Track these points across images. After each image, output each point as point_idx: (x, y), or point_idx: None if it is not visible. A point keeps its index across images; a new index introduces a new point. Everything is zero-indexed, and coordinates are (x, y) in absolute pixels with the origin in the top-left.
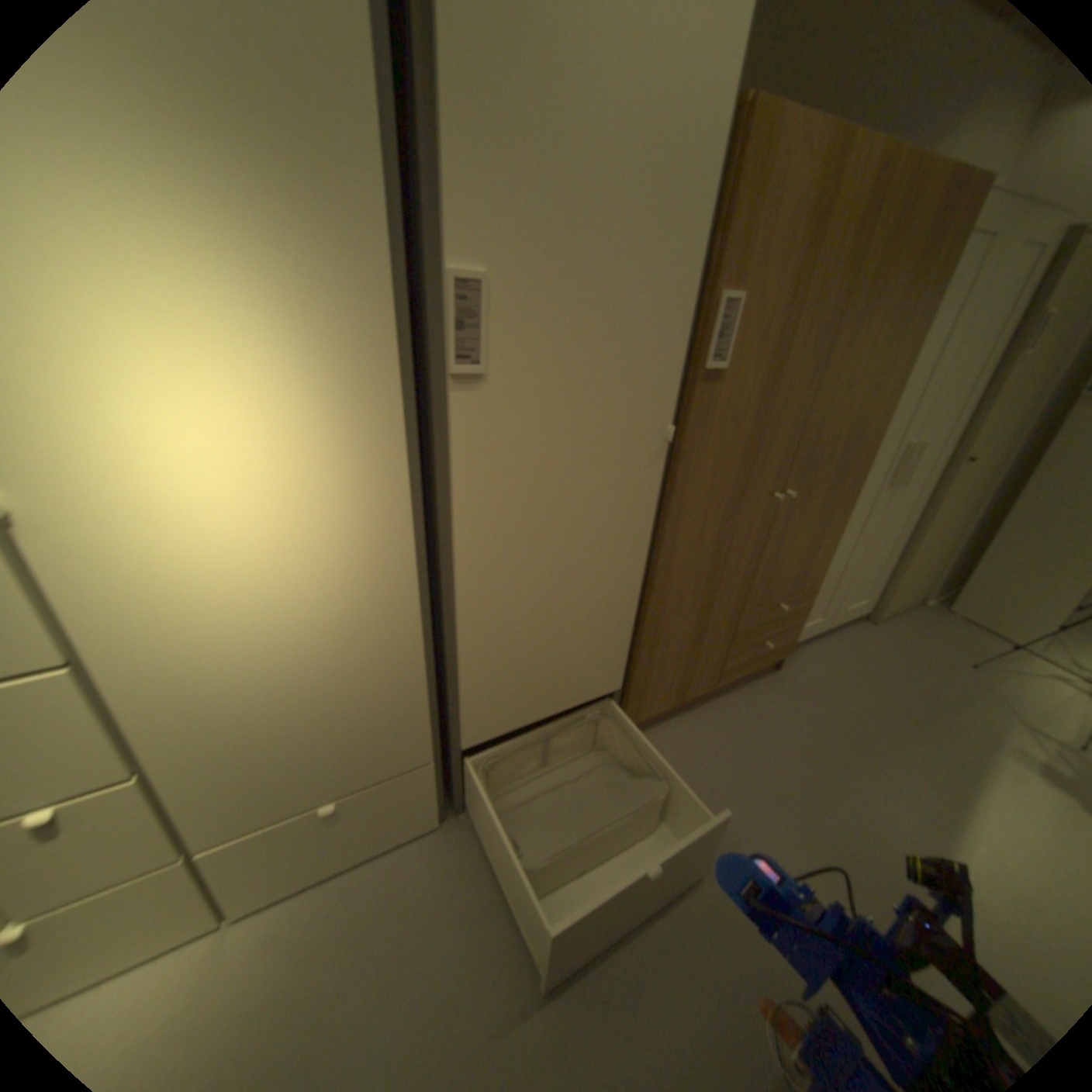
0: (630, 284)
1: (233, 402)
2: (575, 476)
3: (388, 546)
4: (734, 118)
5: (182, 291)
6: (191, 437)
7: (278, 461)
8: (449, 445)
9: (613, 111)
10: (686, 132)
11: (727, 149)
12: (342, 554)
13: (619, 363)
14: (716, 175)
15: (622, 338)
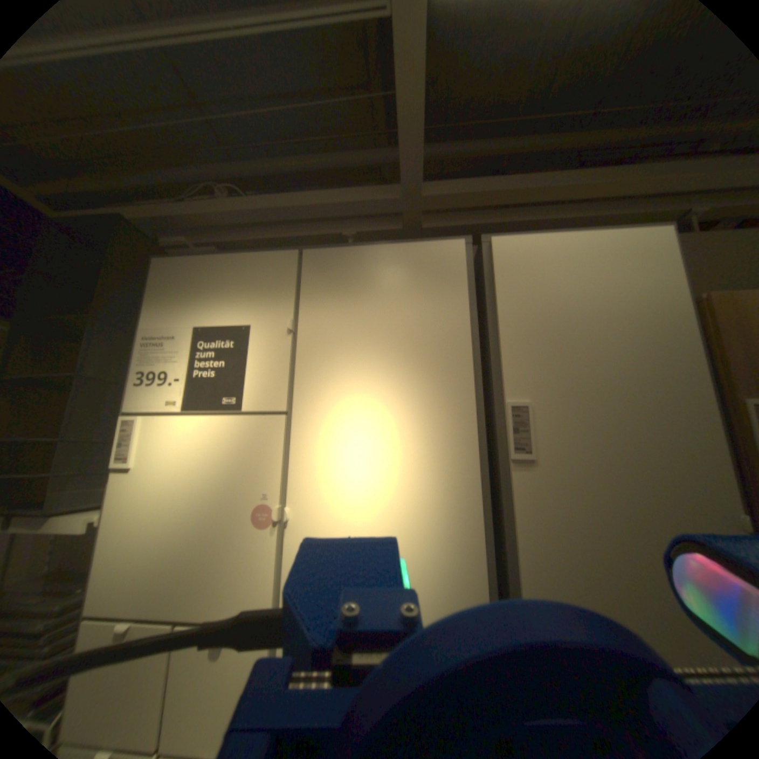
0: (646, 402)
1: (392, 473)
2: (640, 554)
3: (470, 590)
4: (698, 307)
5: (383, 422)
6: (370, 490)
7: (407, 509)
8: (516, 511)
9: (600, 321)
10: (658, 319)
11: (701, 322)
12: (437, 589)
13: (656, 455)
14: (697, 334)
15: (653, 437)
